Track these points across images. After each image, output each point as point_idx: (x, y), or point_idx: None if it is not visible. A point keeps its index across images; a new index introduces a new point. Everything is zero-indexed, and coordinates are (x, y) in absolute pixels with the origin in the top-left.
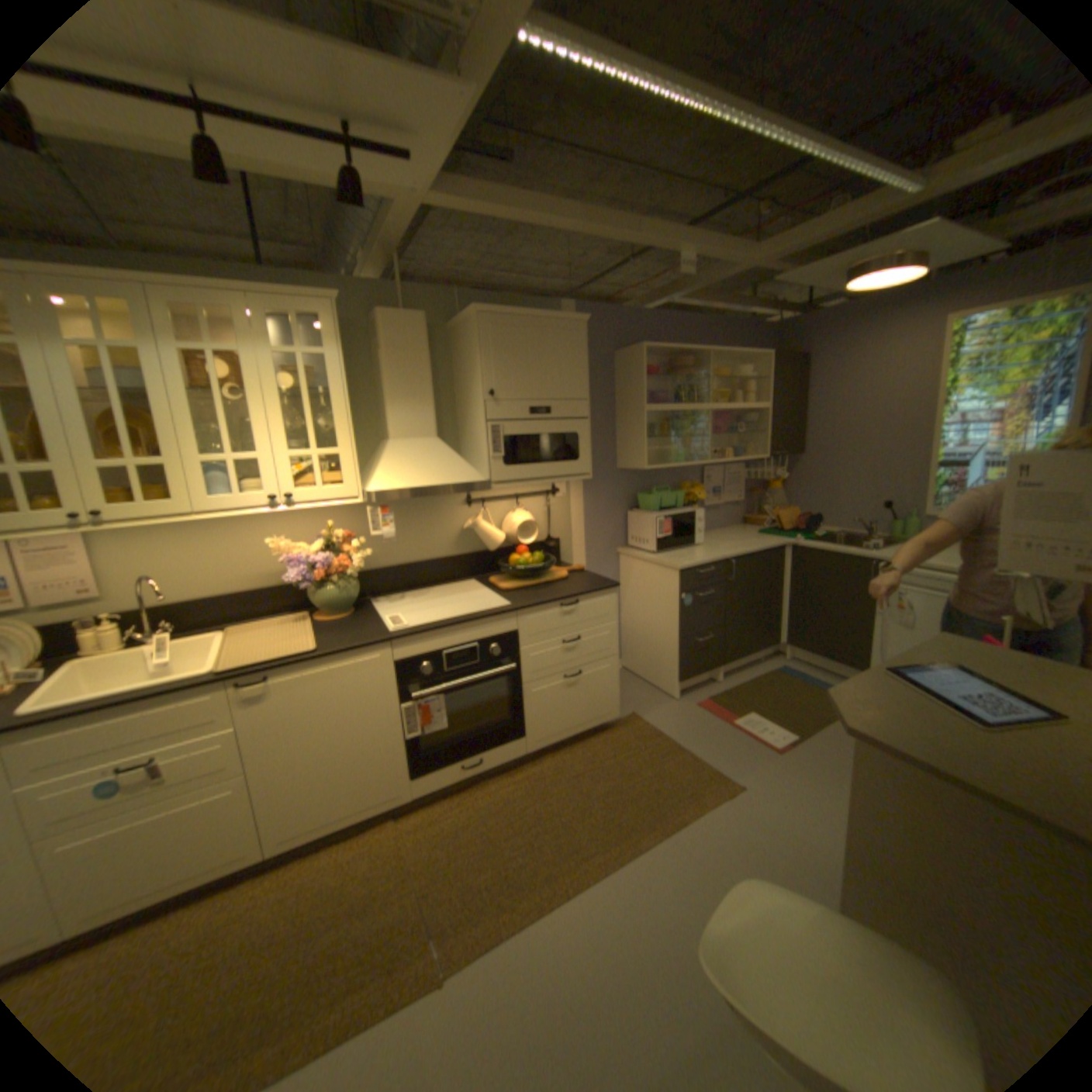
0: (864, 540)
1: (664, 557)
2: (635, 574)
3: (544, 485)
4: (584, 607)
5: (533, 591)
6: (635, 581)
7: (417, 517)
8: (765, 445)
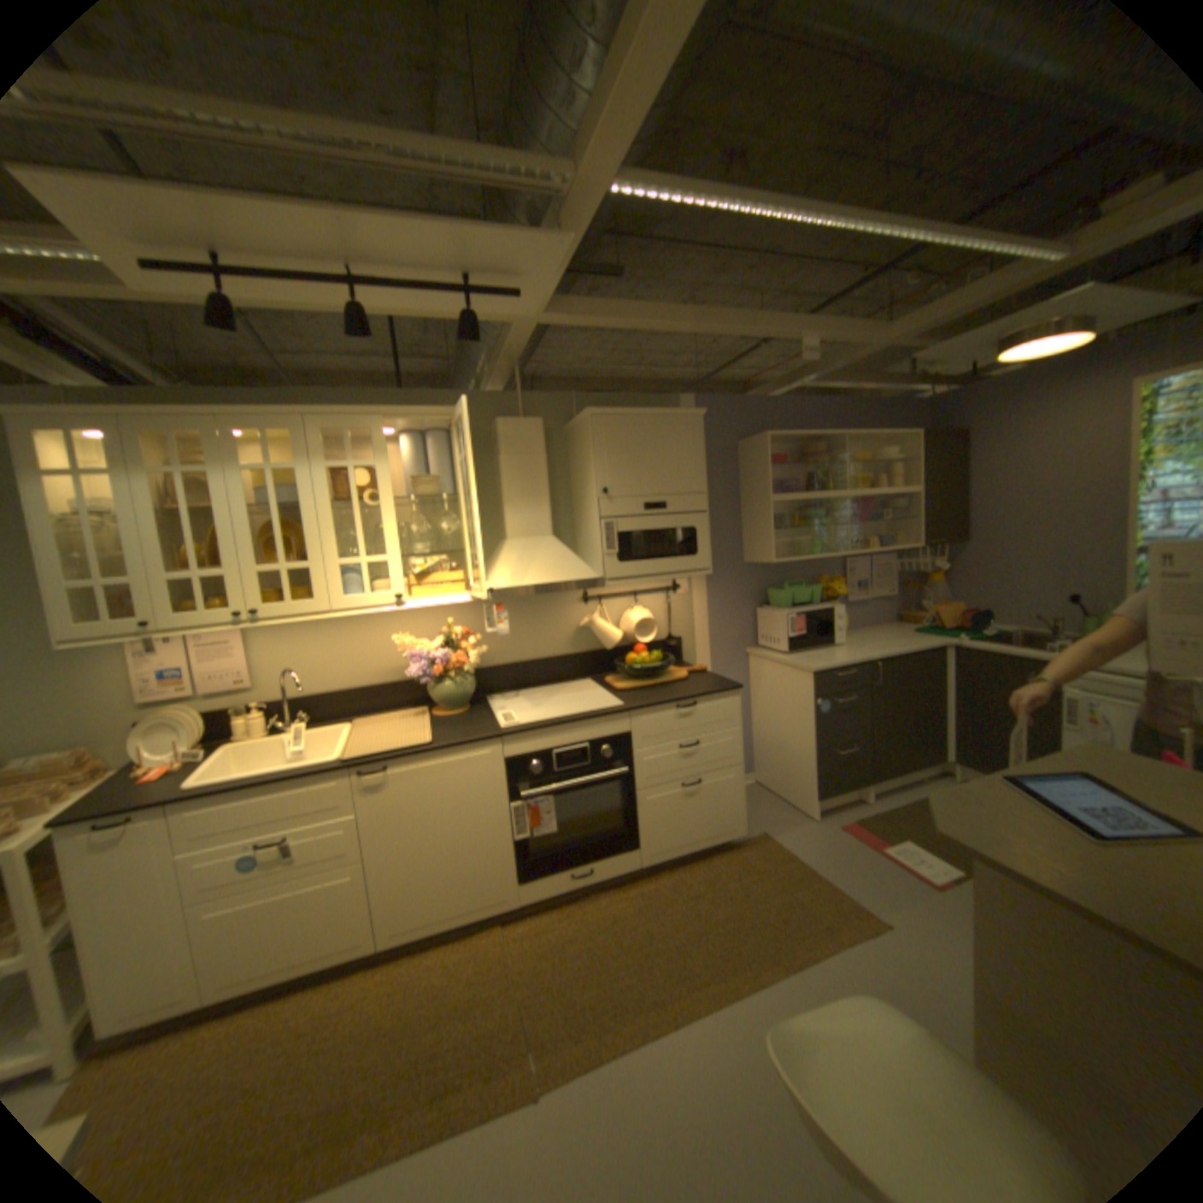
0: (1049, 642)
1: (797, 658)
2: (766, 677)
3: (664, 581)
4: (703, 710)
5: (649, 691)
6: (767, 685)
7: (534, 614)
8: (918, 533)
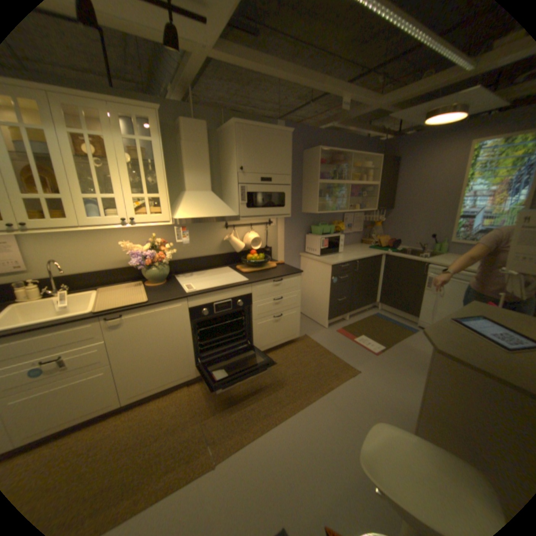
0: (420, 253)
1: (324, 258)
2: (308, 266)
3: (265, 219)
4: (285, 282)
5: (259, 273)
6: (308, 270)
7: (200, 233)
8: (375, 204)
